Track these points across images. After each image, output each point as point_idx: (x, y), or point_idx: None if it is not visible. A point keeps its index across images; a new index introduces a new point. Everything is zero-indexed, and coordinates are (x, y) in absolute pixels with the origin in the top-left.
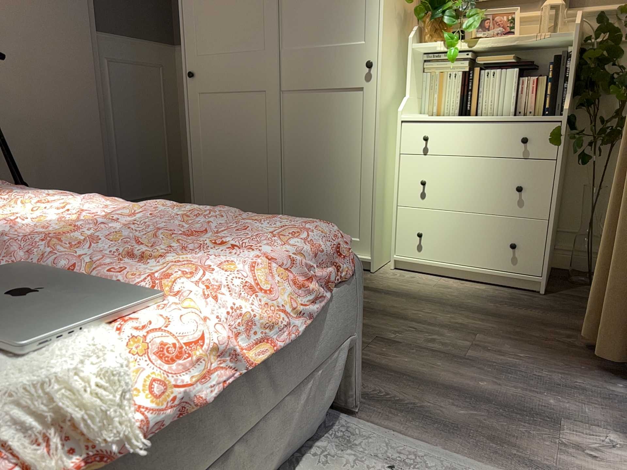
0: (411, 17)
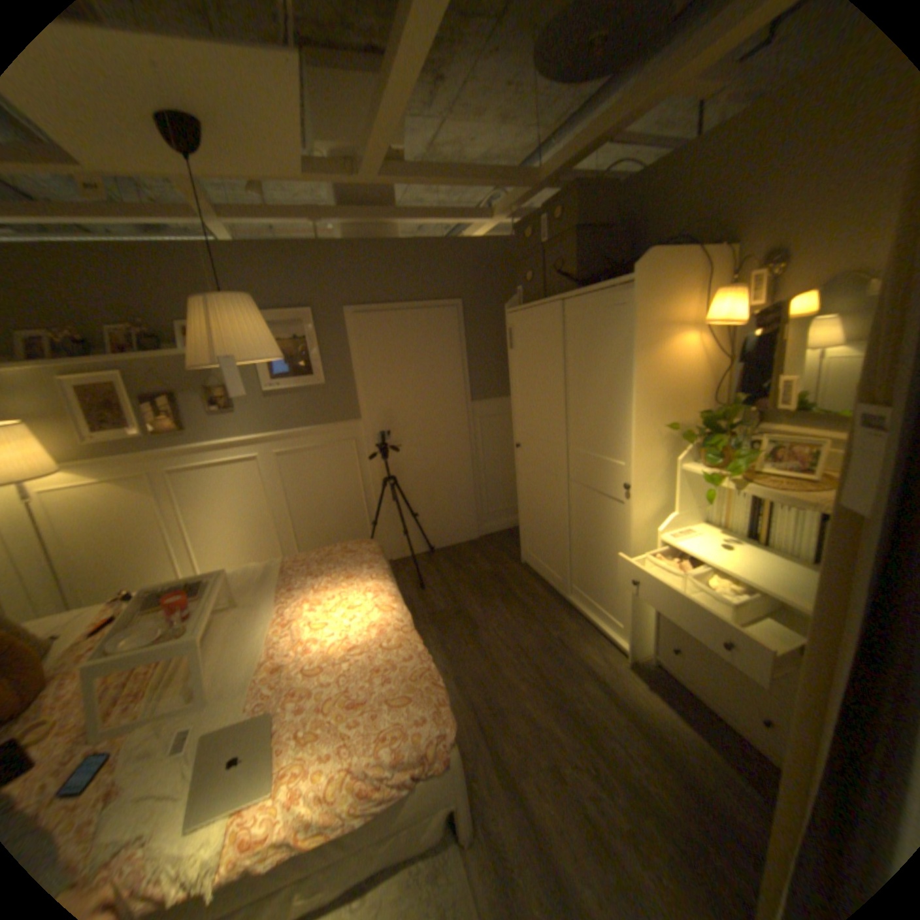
0: (698, 426)
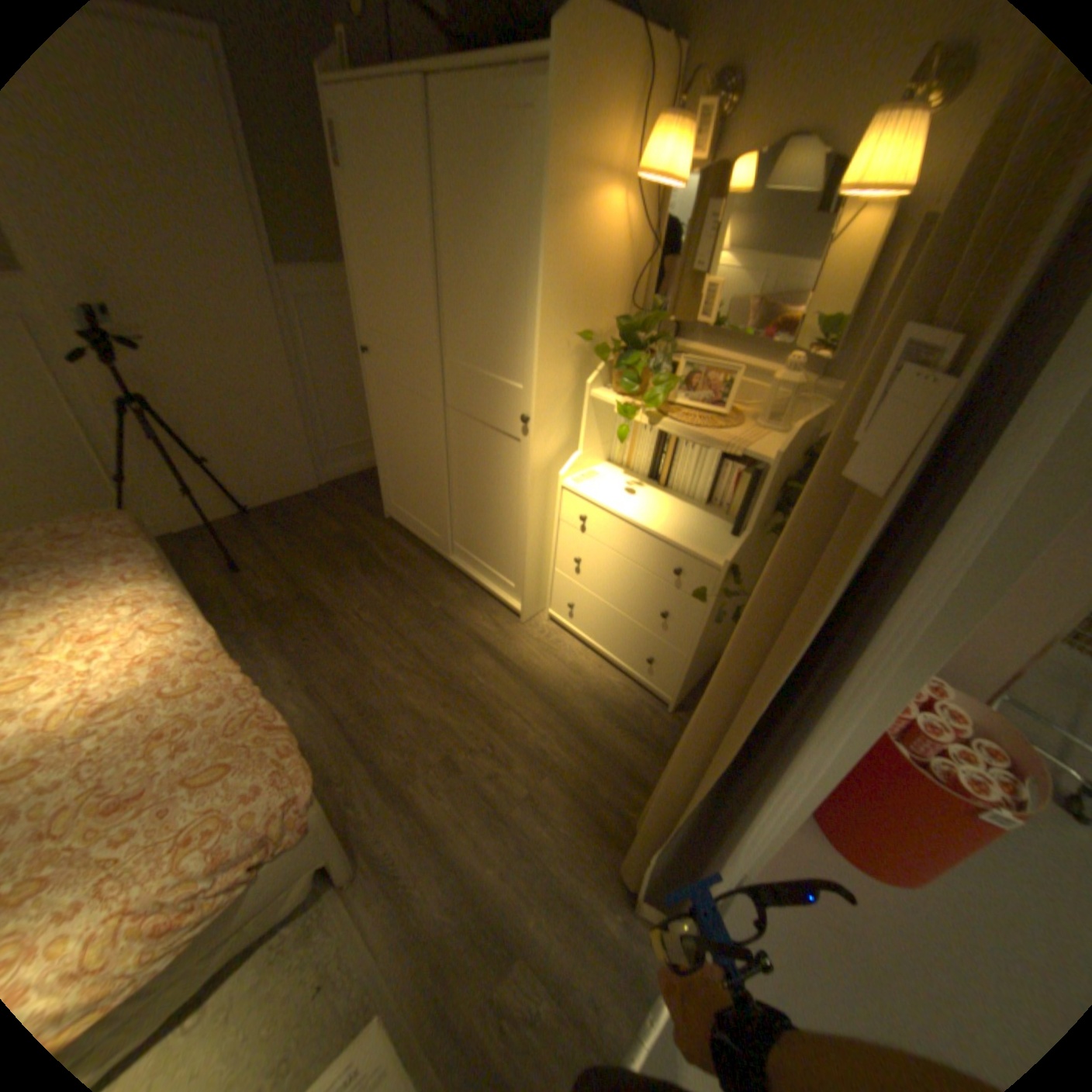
0: (610, 338)
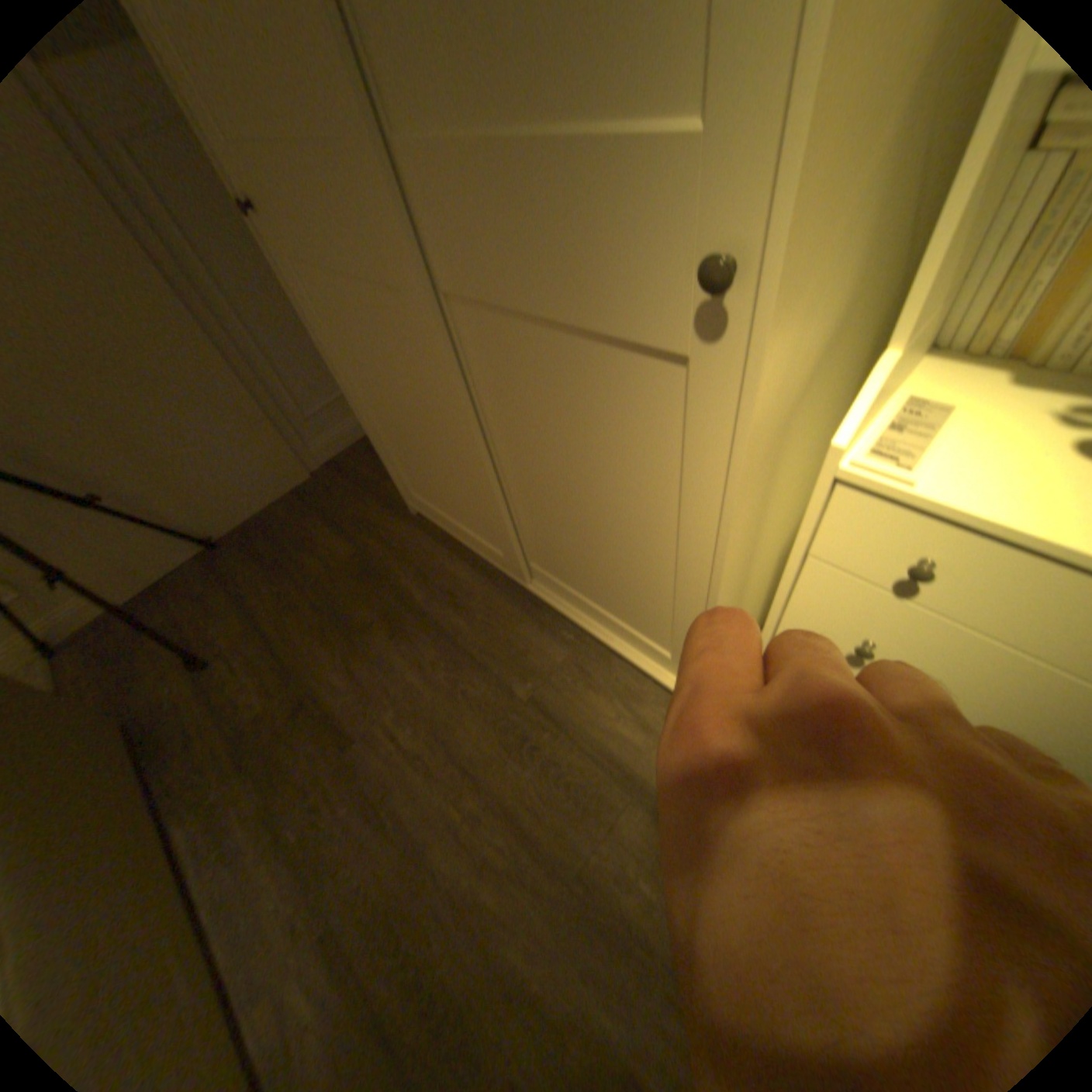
0: None
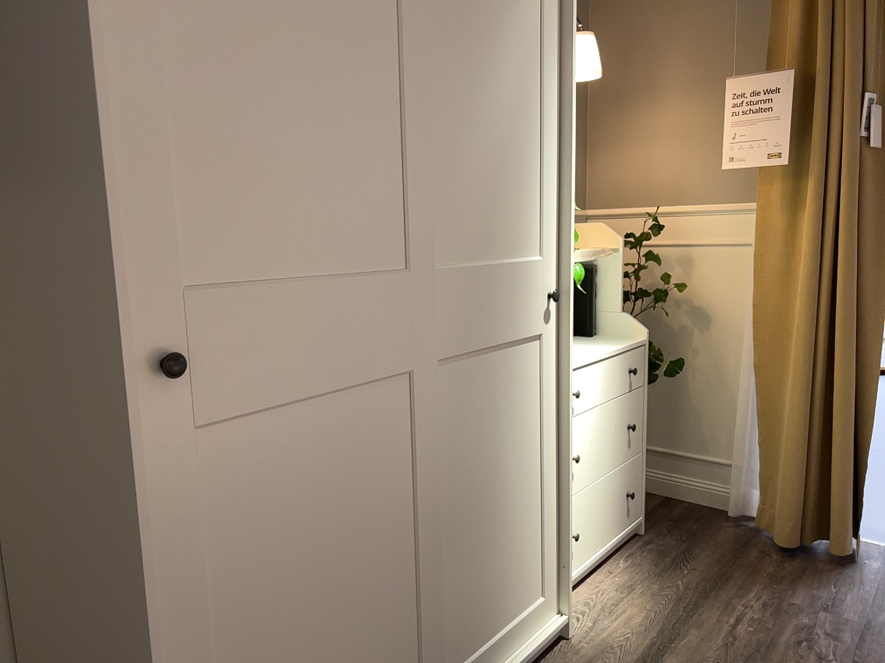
0: None
